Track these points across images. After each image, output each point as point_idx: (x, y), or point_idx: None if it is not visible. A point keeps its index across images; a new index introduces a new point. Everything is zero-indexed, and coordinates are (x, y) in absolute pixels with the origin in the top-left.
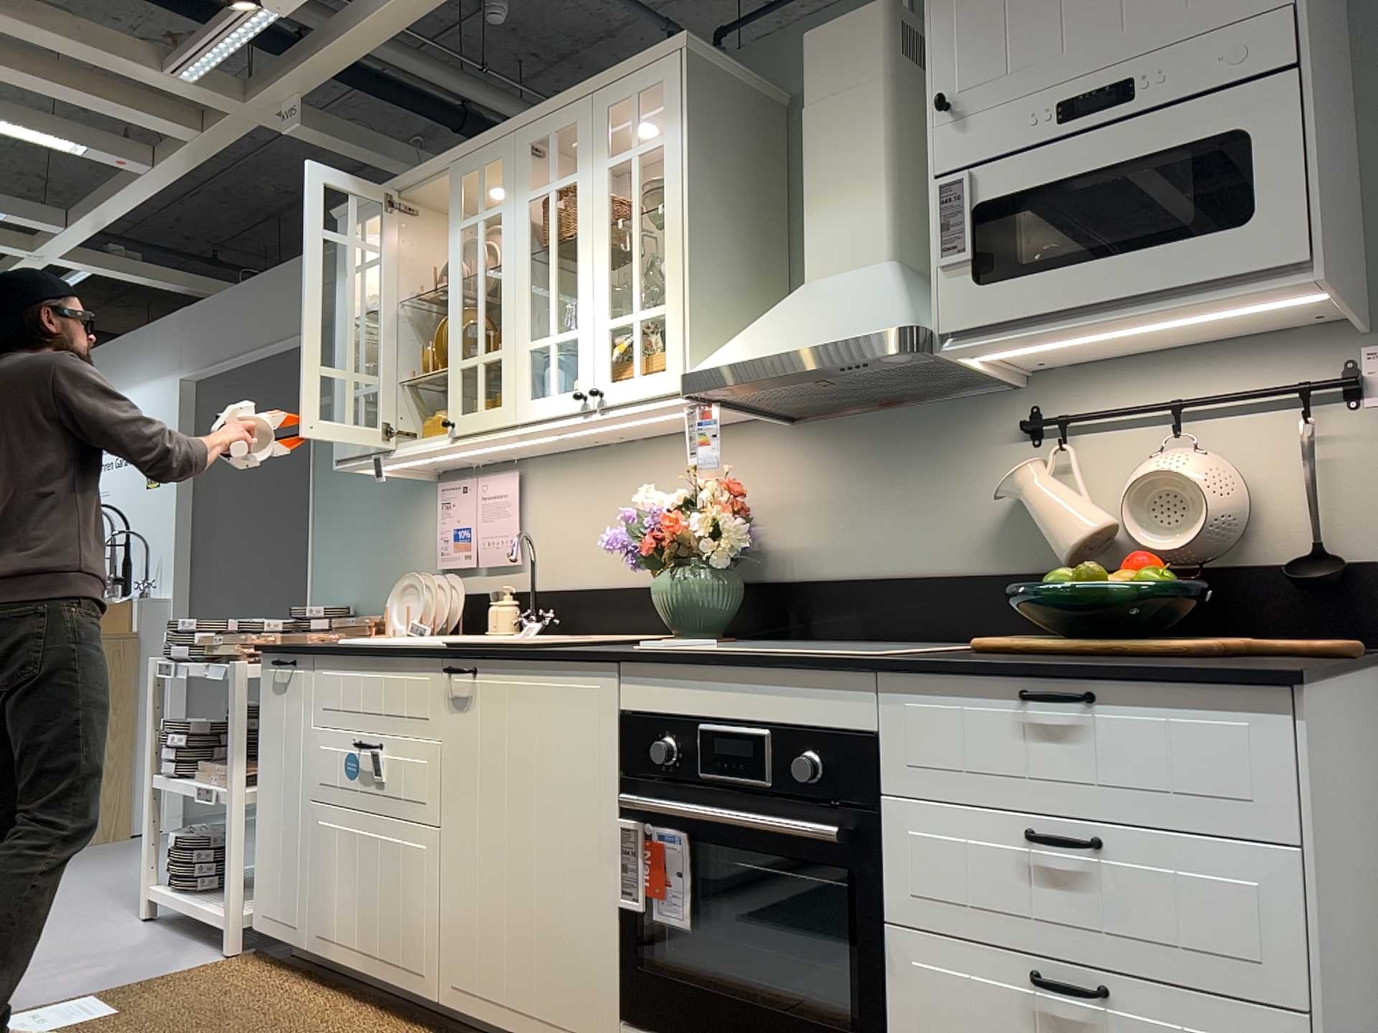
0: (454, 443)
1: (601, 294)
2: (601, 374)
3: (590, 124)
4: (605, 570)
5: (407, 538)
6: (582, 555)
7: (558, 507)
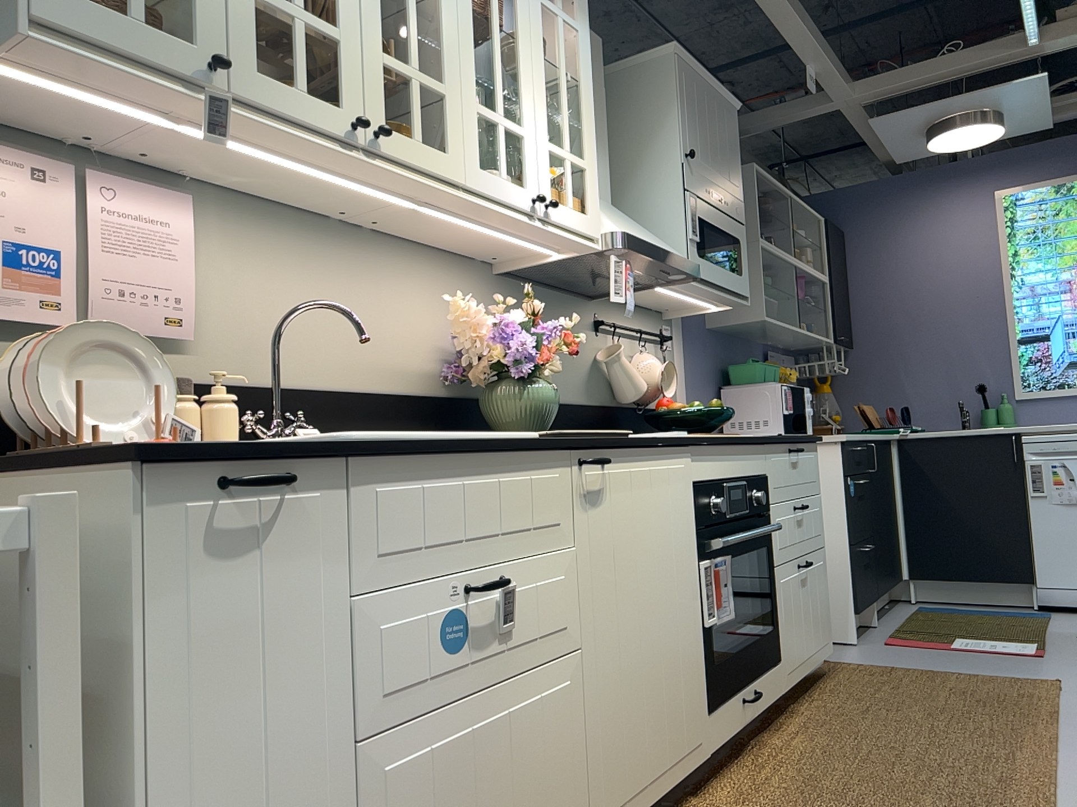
0: (375, 161)
1: (543, 115)
2: (547, 189)
3: None
4: (333, 369)
5: None
6: (296, 344)
7: (255, 273)
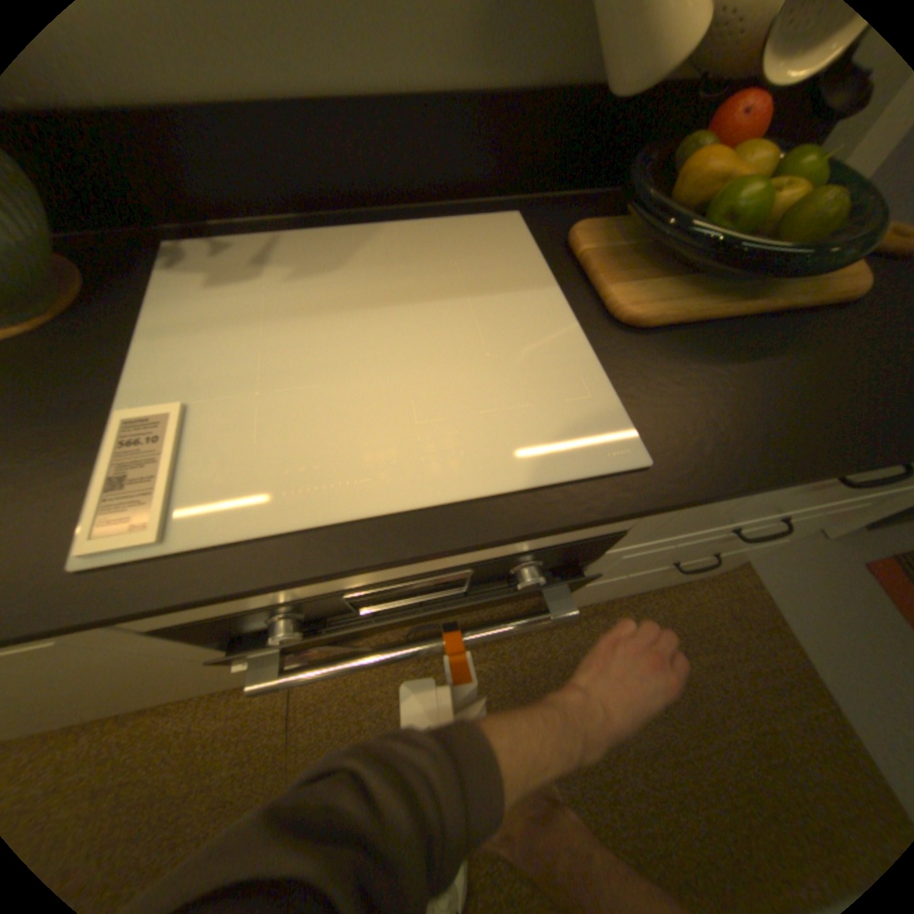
0: None
1: None
2: None
3: None
4: None
5: None
6: None
7: None
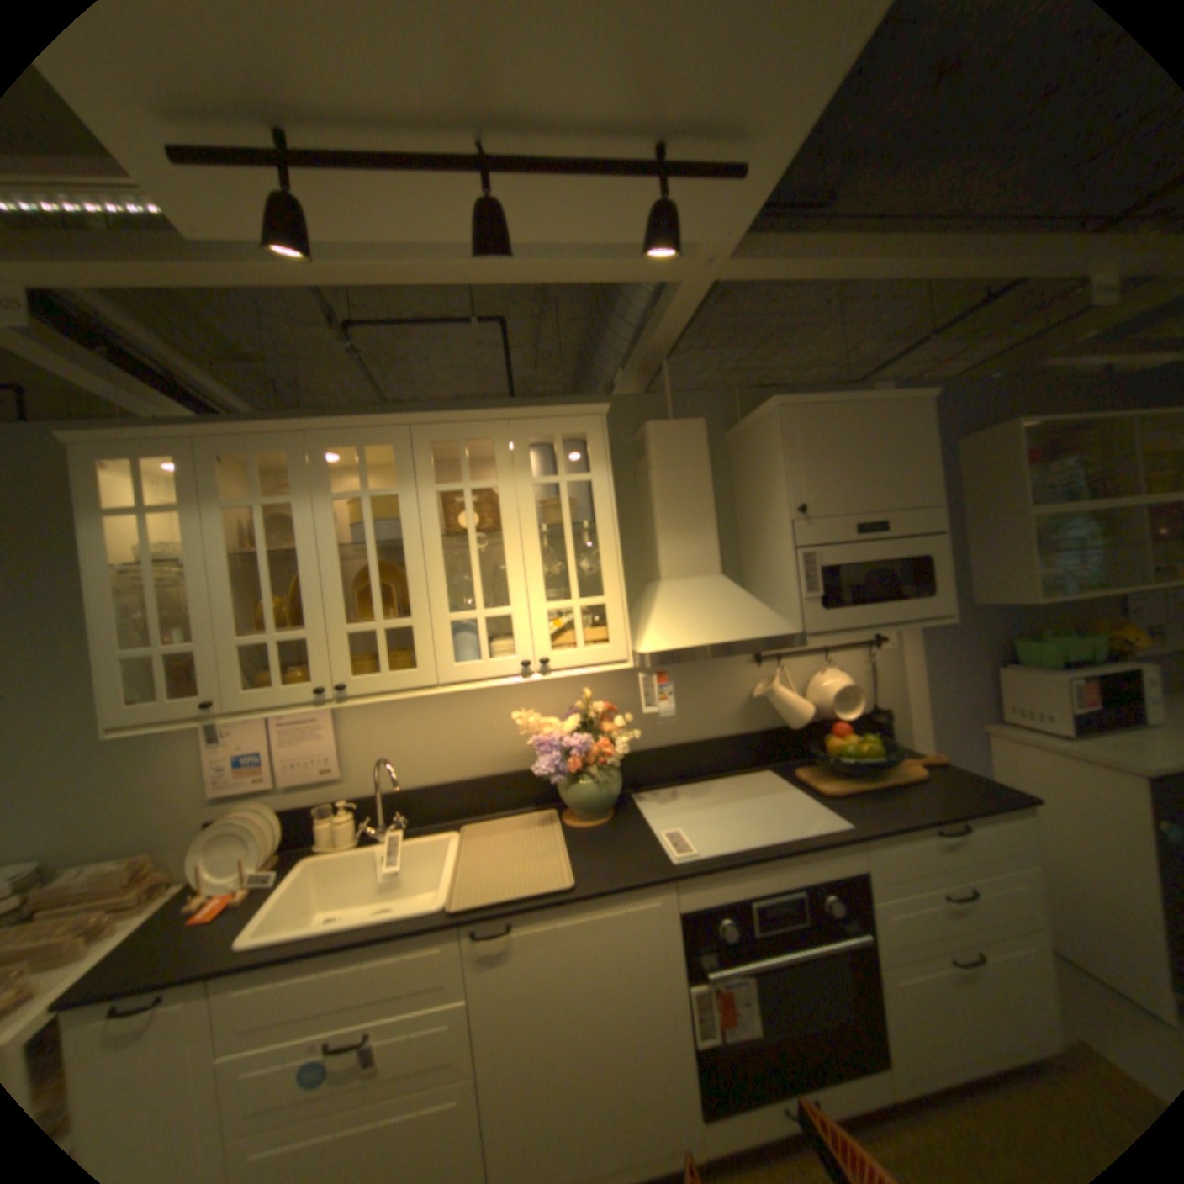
0: (347, 703)
1: (538, 583)
2: (545, 646)
3: (511, 442)
4: (448, 768)
5: (141, 773)
6: (418, 760)
7: (384, 724)
